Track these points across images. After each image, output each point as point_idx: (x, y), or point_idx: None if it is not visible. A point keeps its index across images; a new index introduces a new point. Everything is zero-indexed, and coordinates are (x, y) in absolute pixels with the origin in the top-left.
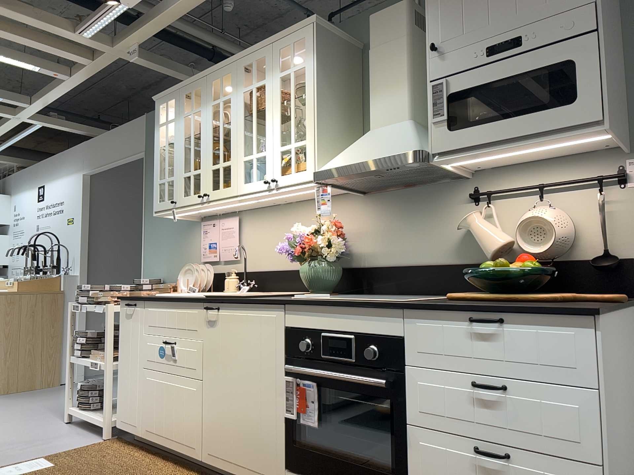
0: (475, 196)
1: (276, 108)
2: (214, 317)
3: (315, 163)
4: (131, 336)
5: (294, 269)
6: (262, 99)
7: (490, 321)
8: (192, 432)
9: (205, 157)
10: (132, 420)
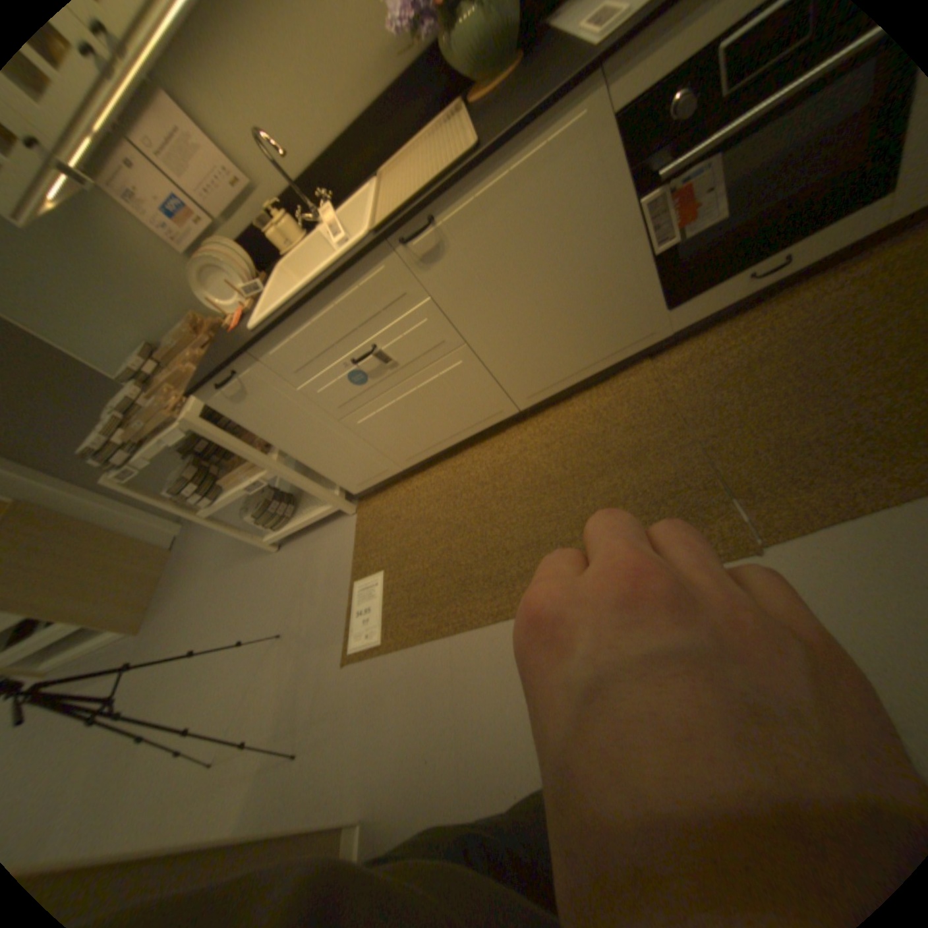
0: None
1: None
2: (433, 237)
3: None
4: (276, 410)
5: (373, 97)
6: None
7: None
8: (489, 401)
9: None
10: (376, 471)
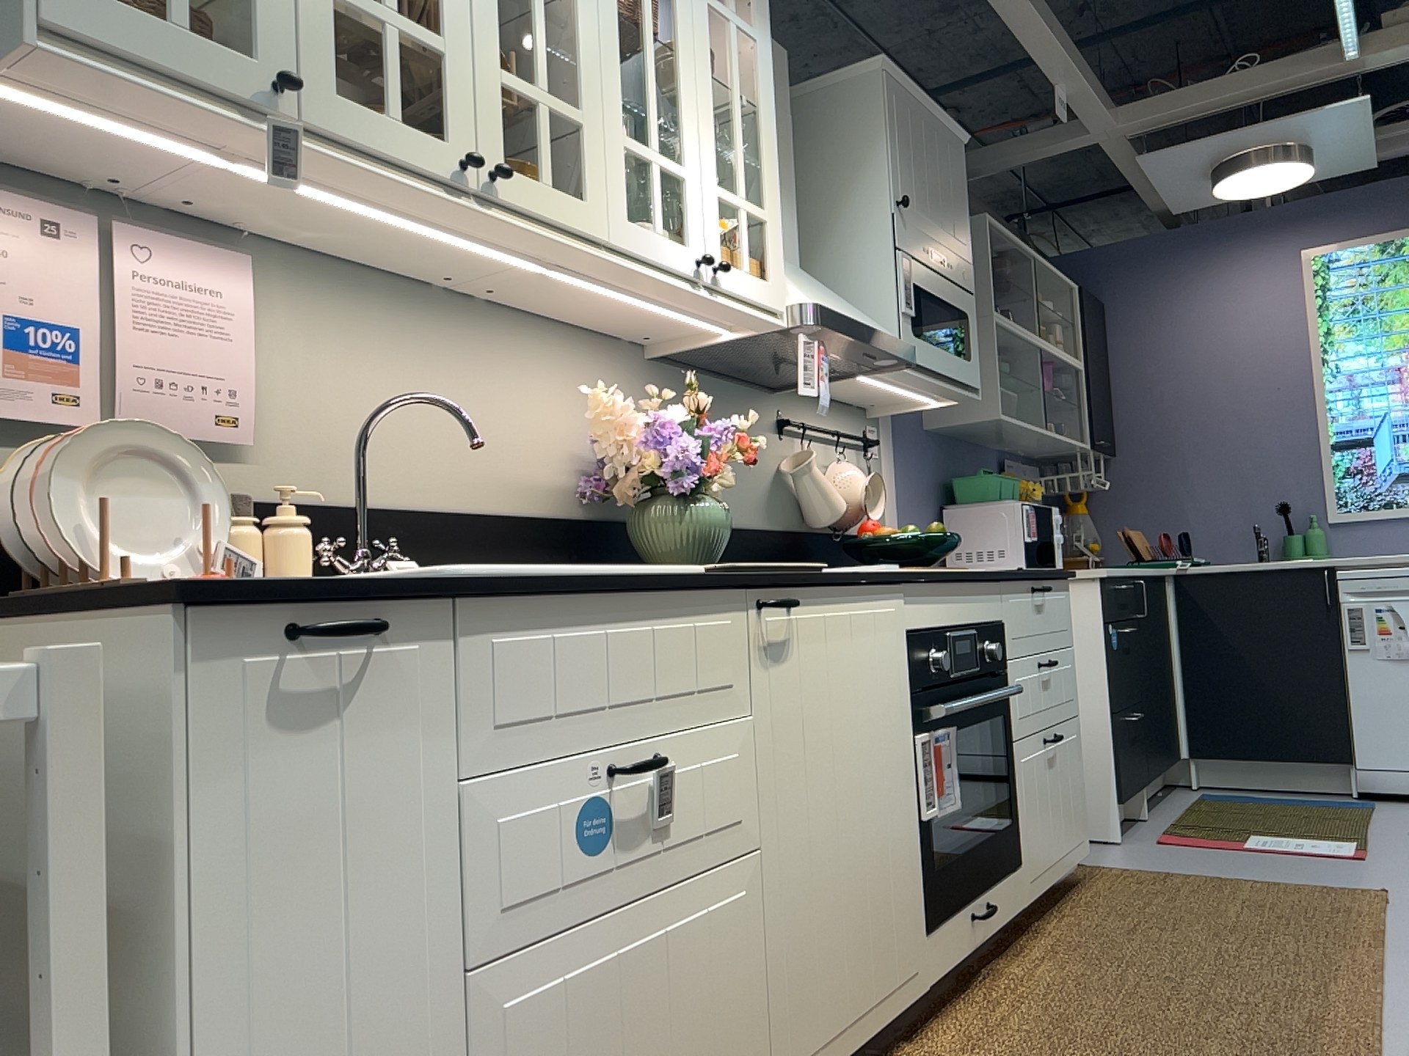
0: (791, 425)
1: (707, 78)
2: (784, 629)
3: (784, 279)
4: (341, 831)
5: (494, 511)
6: (650, 3)
7: (1051, 588)
8: (746, 1051)
9: (469, 11)
10: None
